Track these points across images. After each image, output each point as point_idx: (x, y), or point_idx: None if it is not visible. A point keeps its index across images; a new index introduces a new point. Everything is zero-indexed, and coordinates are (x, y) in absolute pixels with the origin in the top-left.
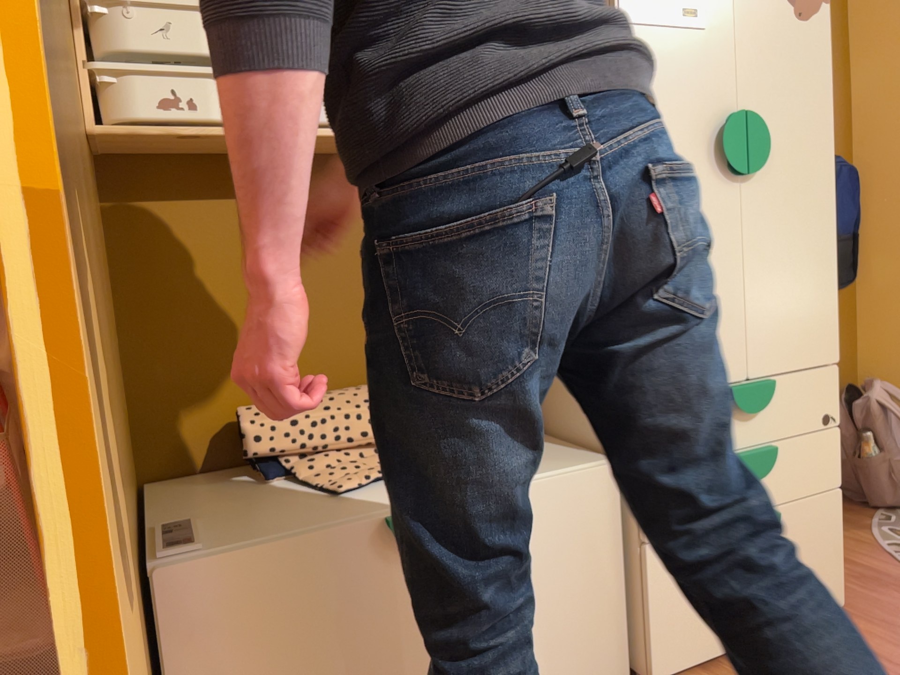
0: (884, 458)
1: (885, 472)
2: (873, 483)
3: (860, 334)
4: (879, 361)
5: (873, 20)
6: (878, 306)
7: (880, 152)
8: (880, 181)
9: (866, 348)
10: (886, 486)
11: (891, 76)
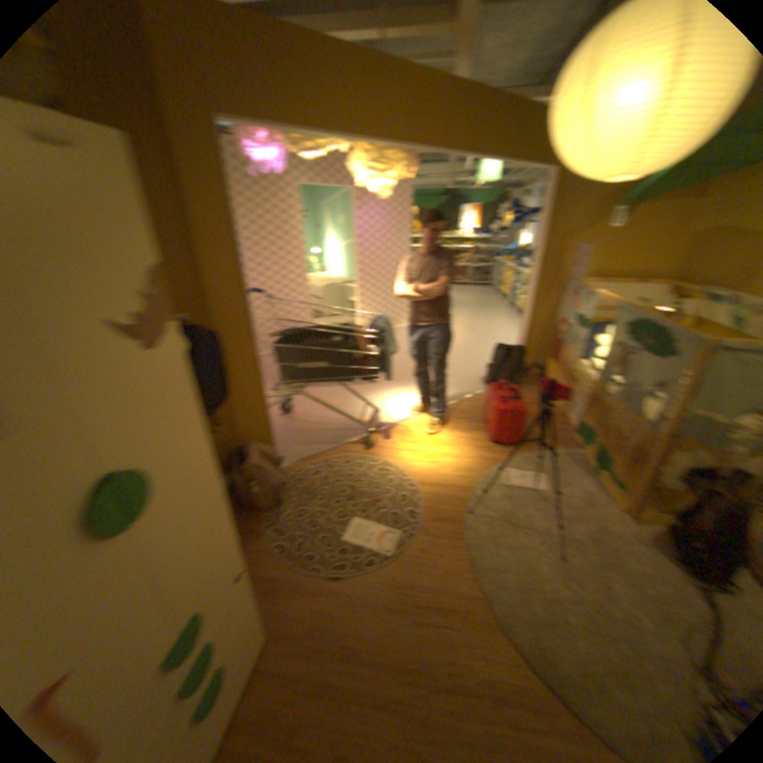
0: (265, 495)
1: (266, 500)
2: (261, 503)
3: (240, 417)
4: (251, 427)
5: (211, 227)
6: (246, 401)
7: (231, 315)
8: (234, 332)
9: (244, 423)
10: (267, 505)
11: (229, 268)
